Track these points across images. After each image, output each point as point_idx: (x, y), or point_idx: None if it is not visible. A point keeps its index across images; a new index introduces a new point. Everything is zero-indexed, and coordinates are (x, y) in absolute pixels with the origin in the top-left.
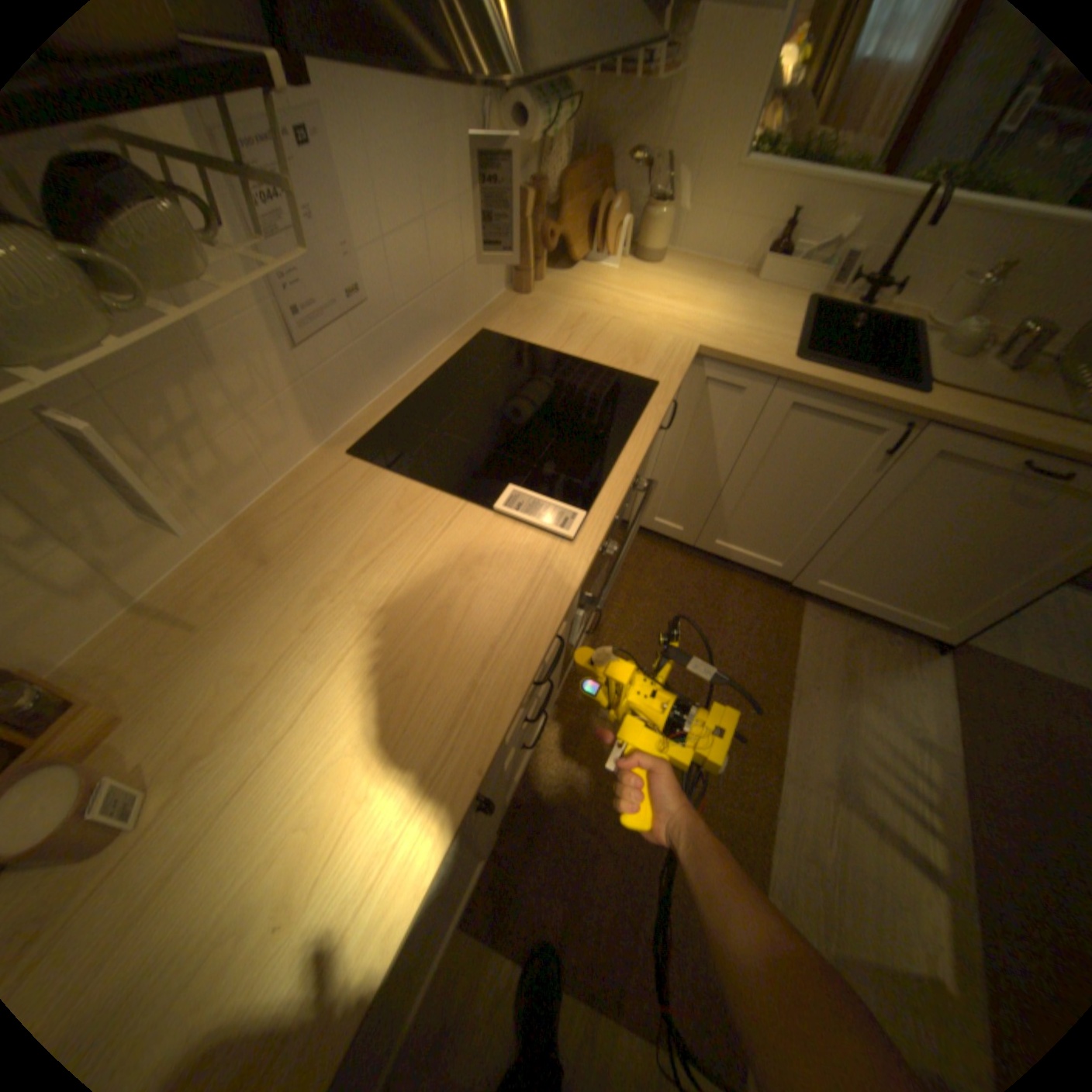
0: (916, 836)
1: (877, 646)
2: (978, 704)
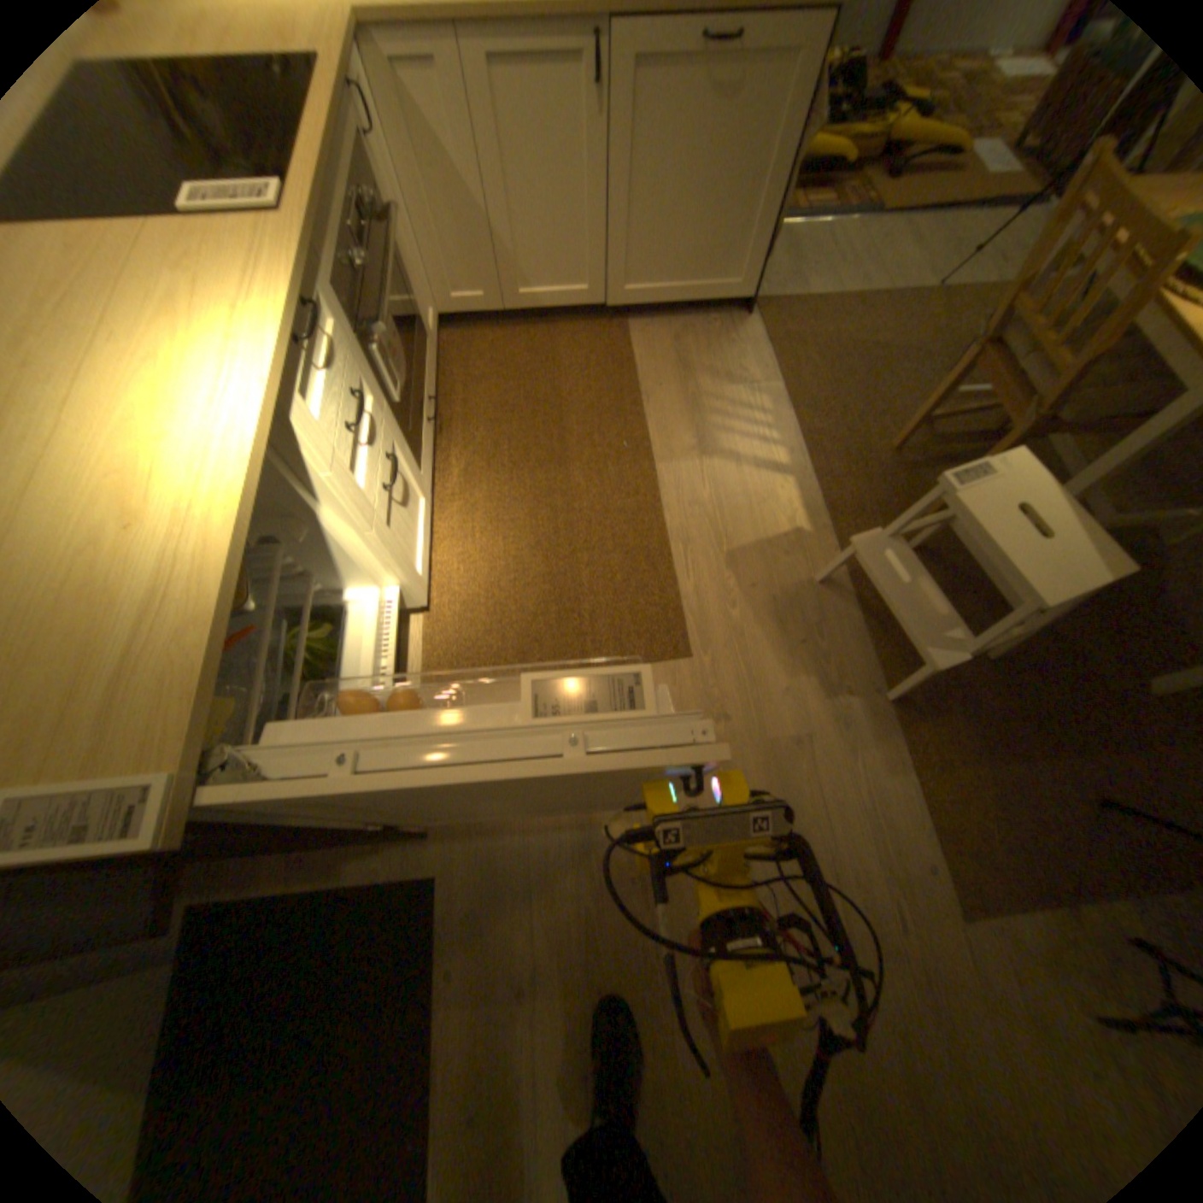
0: (765, 449)
1: (700, 329)
2: (787, 337)
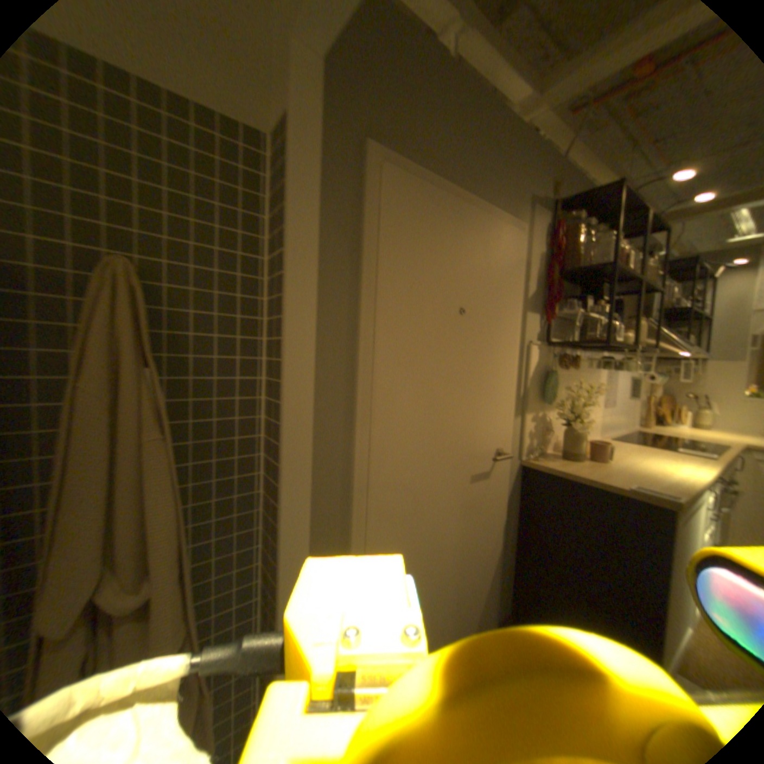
0: None
1: None
2: None
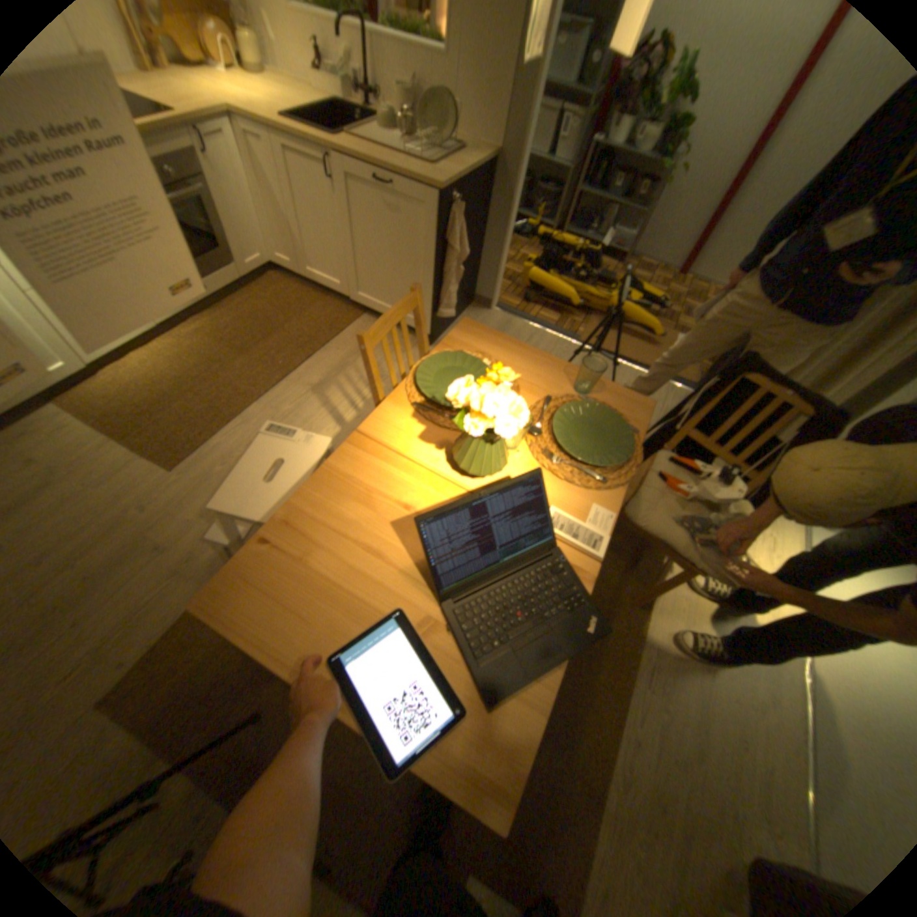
0: (347, 407)
1: None
2: None
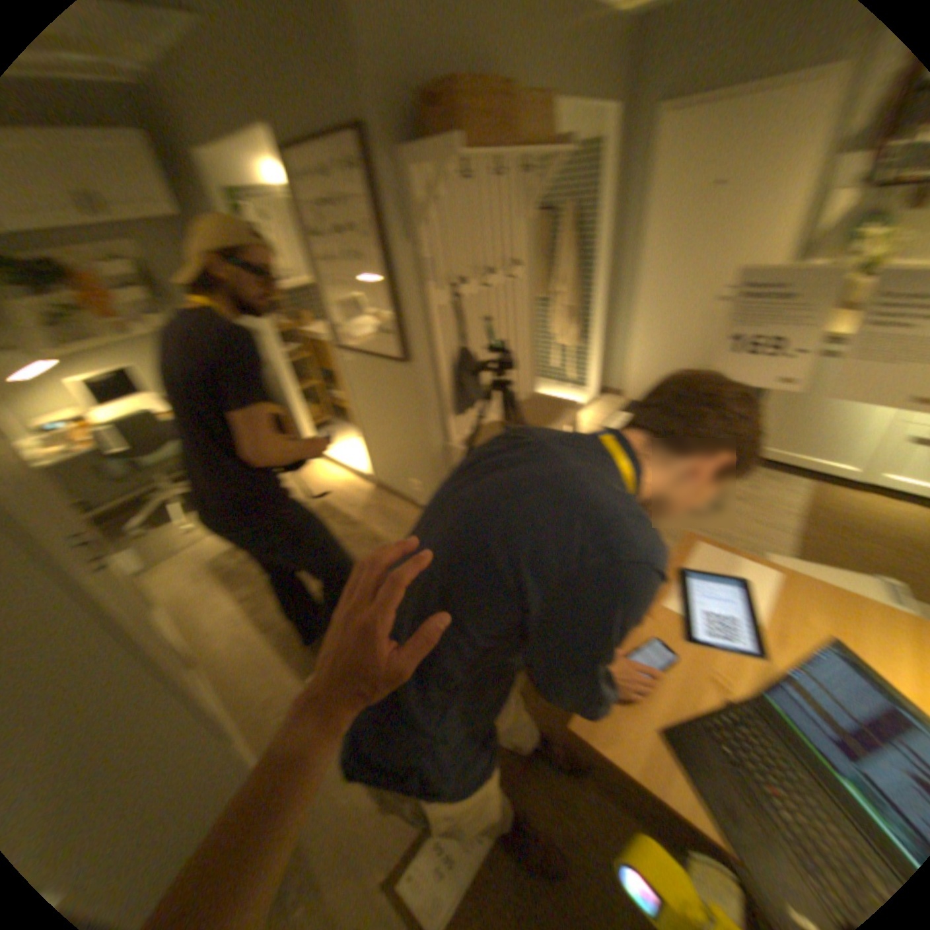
0: None
1: None
2: None
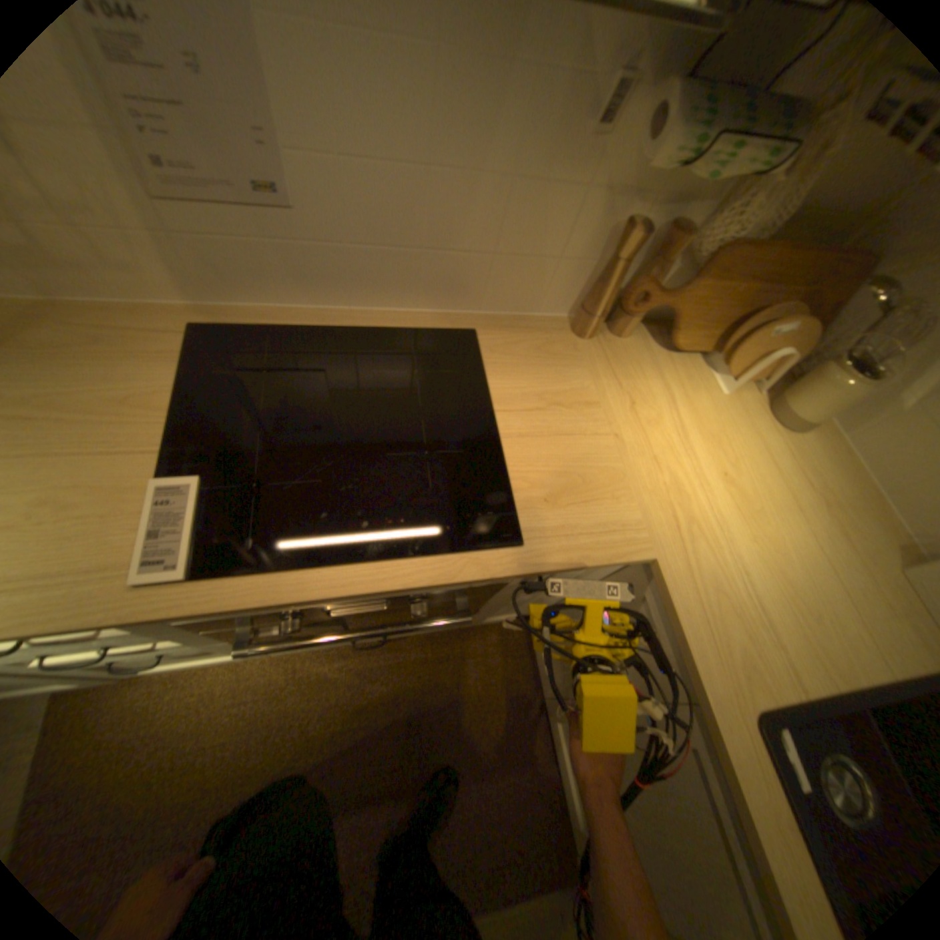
0: None
1: None
2: None
